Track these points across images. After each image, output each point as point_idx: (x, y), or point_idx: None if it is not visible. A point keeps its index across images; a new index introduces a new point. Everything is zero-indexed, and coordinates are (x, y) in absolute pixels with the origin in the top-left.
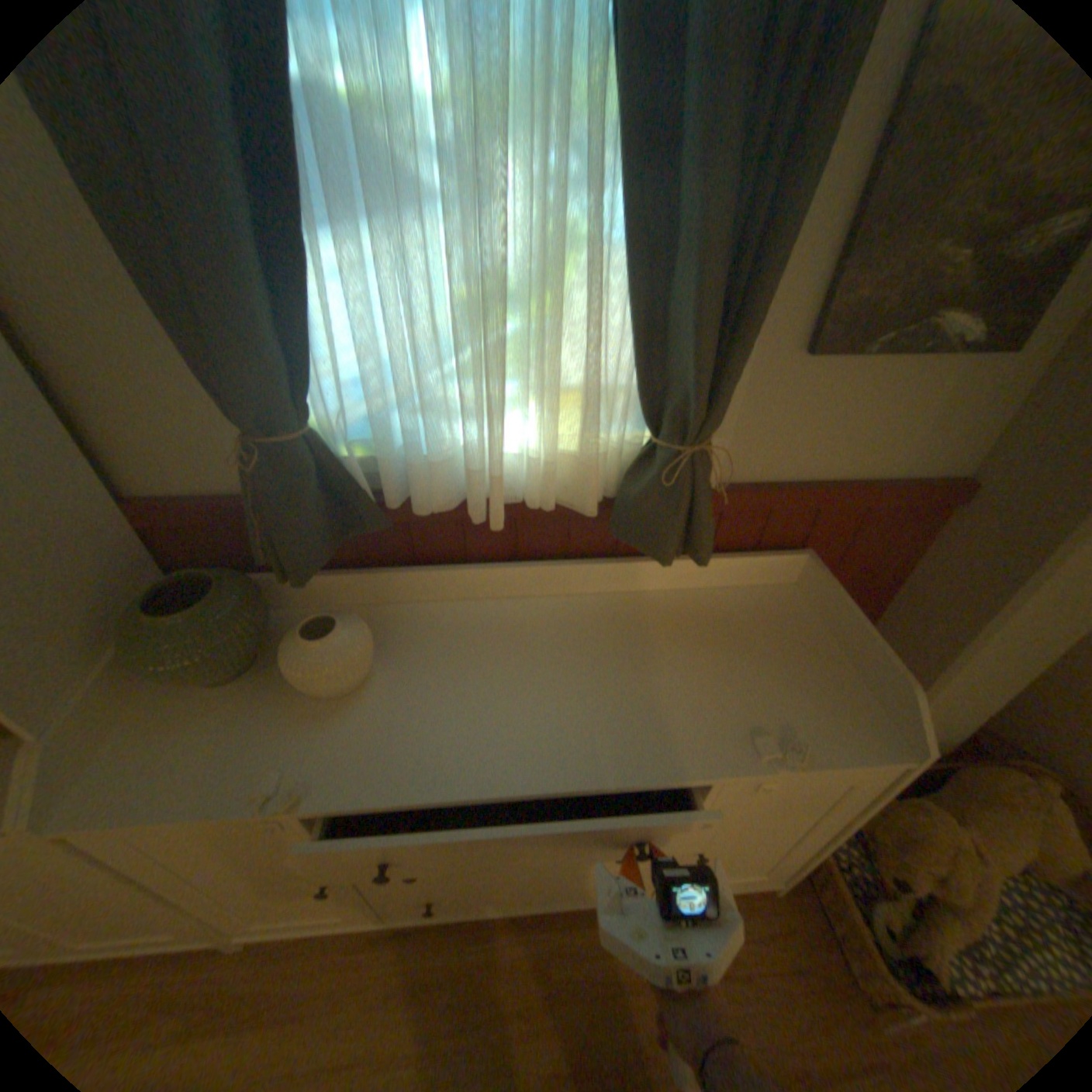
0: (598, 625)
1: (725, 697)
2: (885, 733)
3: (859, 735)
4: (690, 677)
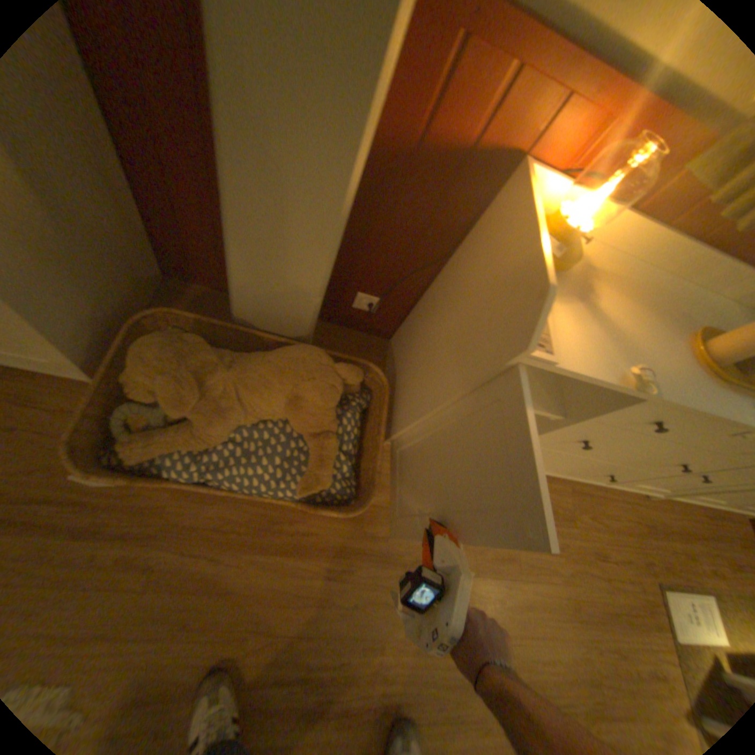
0: None
1: None
2: None
3: None
4: None
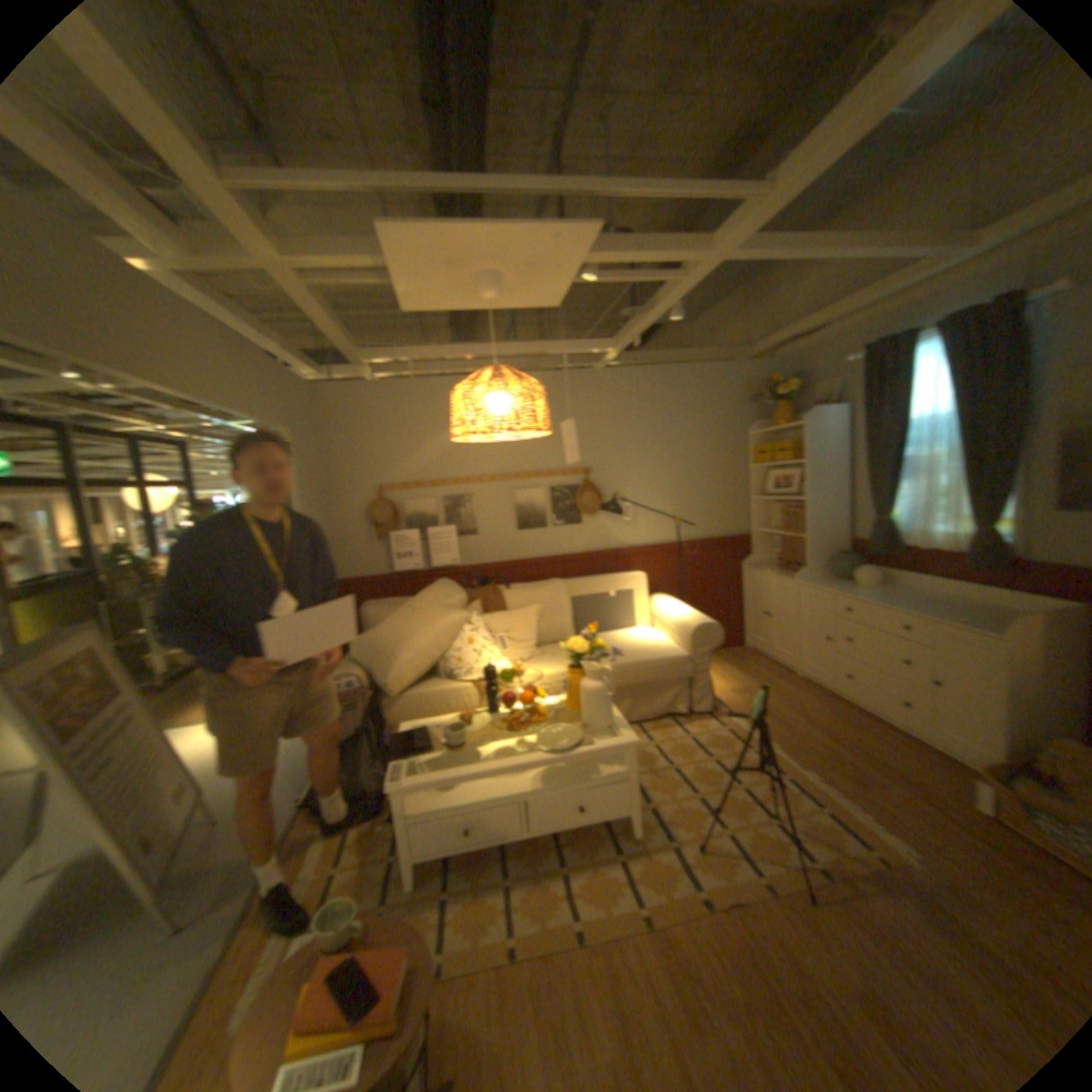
0: (955, 603)
1: (964, 616)
2: (1005, 633)
3: (993, 630)
4: (962, 613)
